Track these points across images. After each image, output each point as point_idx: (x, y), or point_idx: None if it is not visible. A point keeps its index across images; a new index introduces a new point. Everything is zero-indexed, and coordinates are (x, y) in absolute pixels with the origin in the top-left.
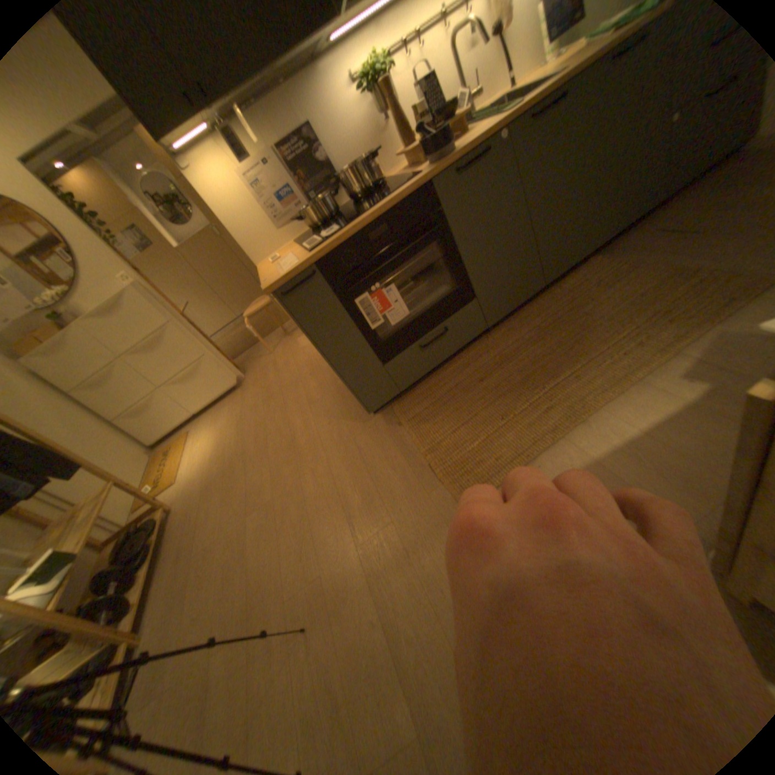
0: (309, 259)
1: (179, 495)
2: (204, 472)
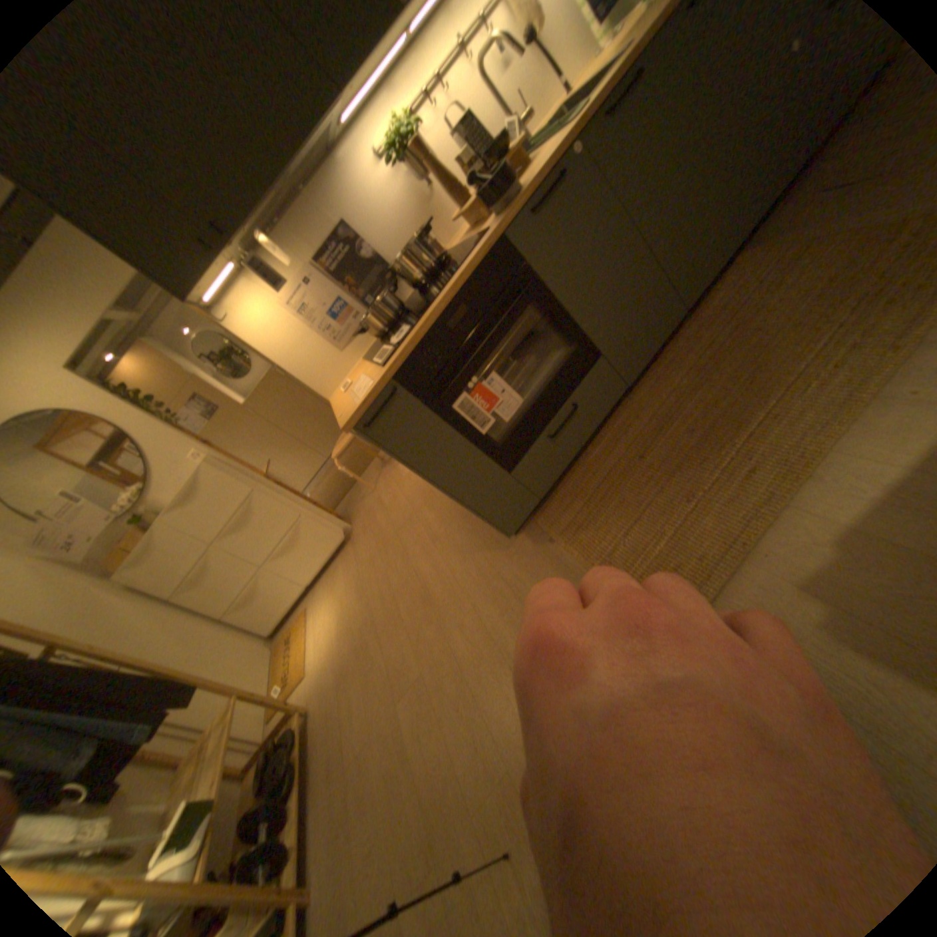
0: (385, 374)
1: (312, 690)
2: (334, 655)
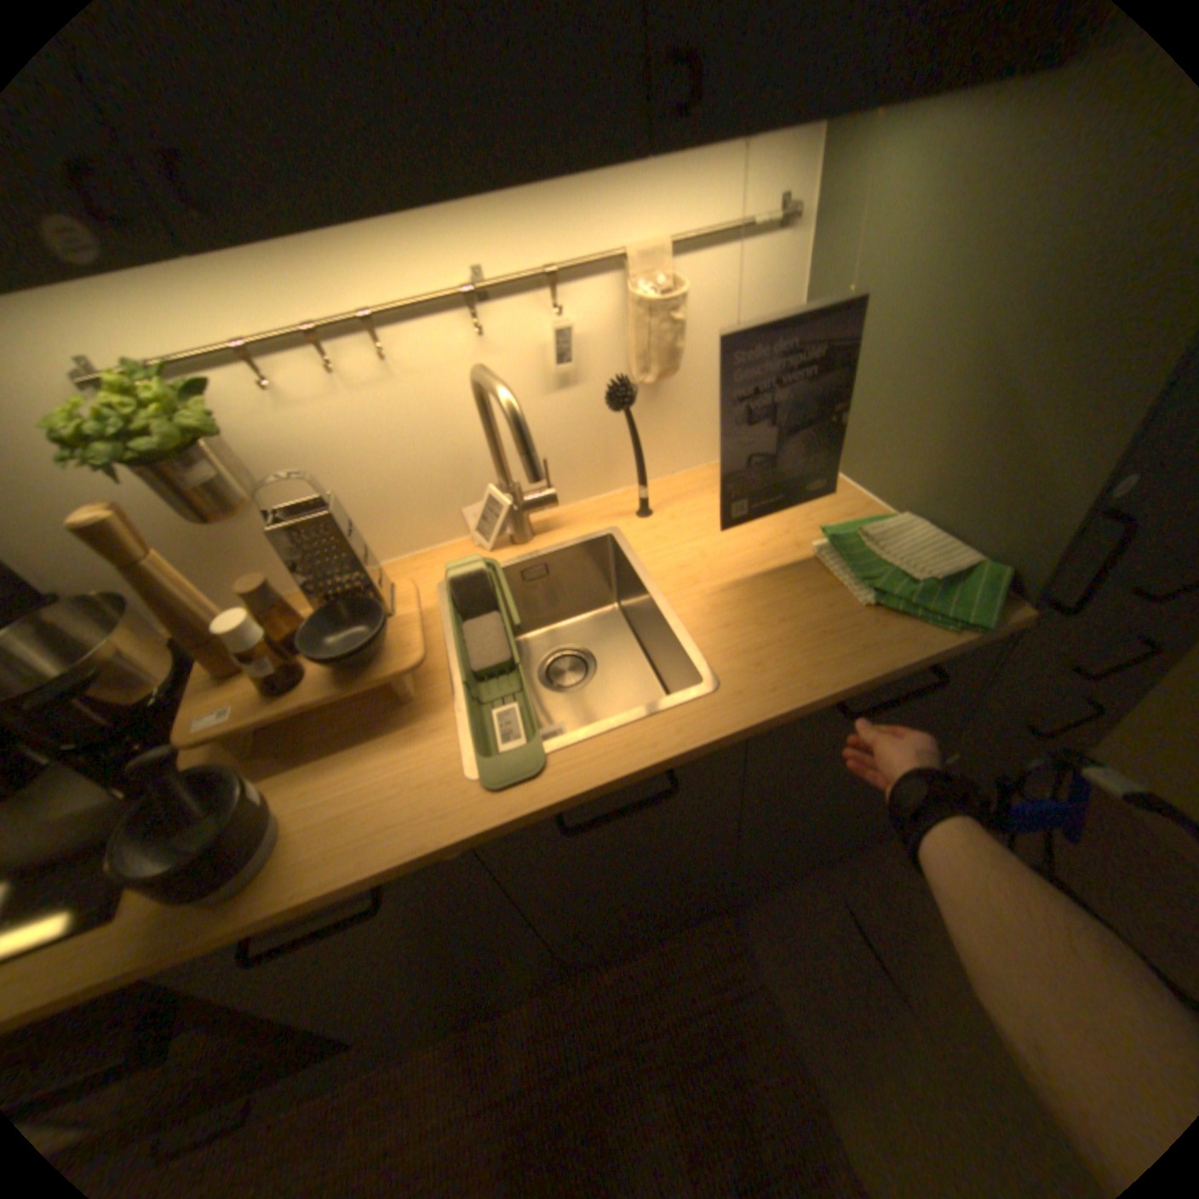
0: None
1: None
2: None
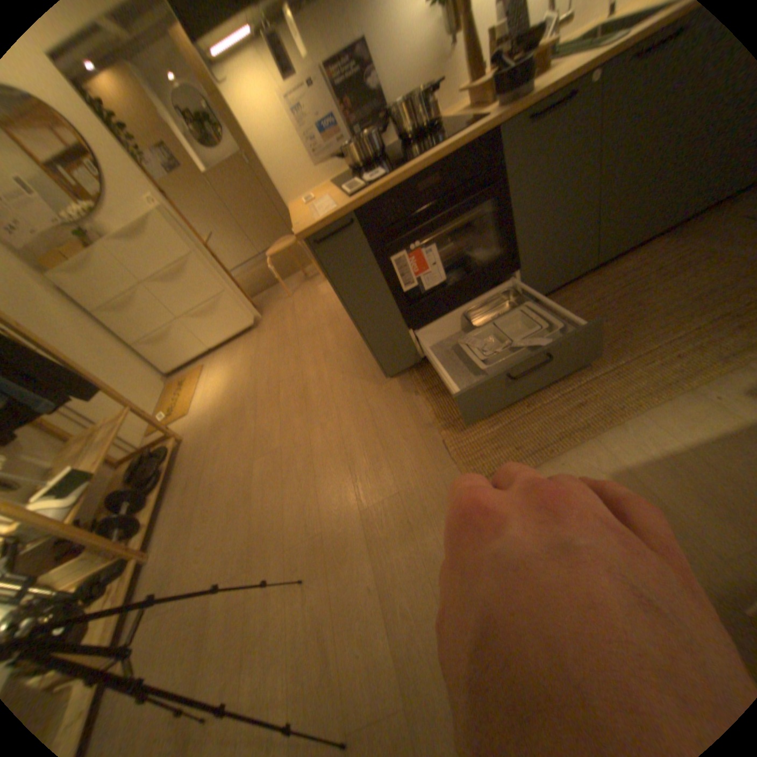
0: (349, 206)
1: (190, 427)
2: (215, 408)
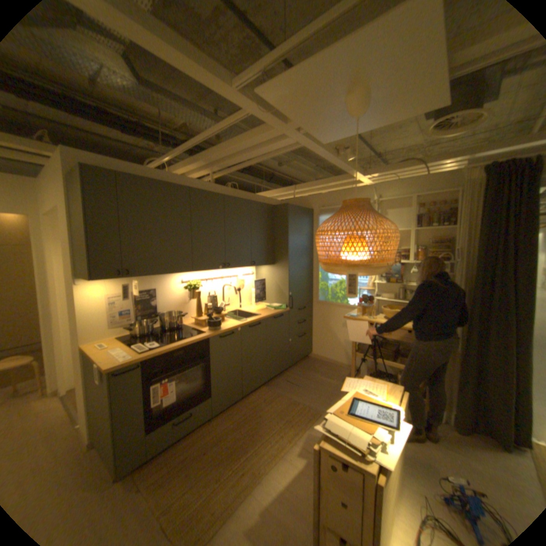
0: (140, 360)
1: None
2: None
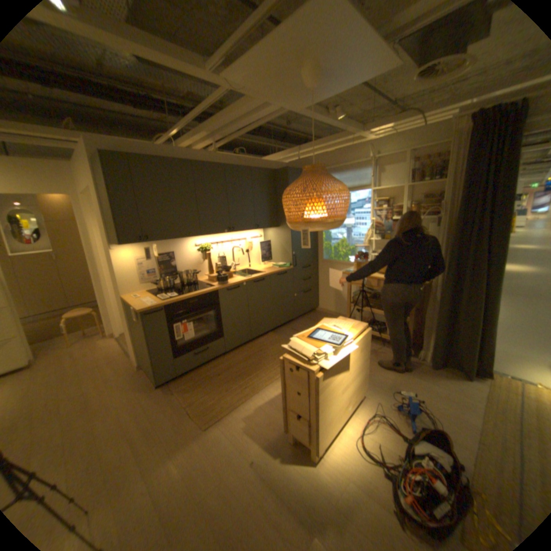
0: (162, 305)
1: None
2: None
